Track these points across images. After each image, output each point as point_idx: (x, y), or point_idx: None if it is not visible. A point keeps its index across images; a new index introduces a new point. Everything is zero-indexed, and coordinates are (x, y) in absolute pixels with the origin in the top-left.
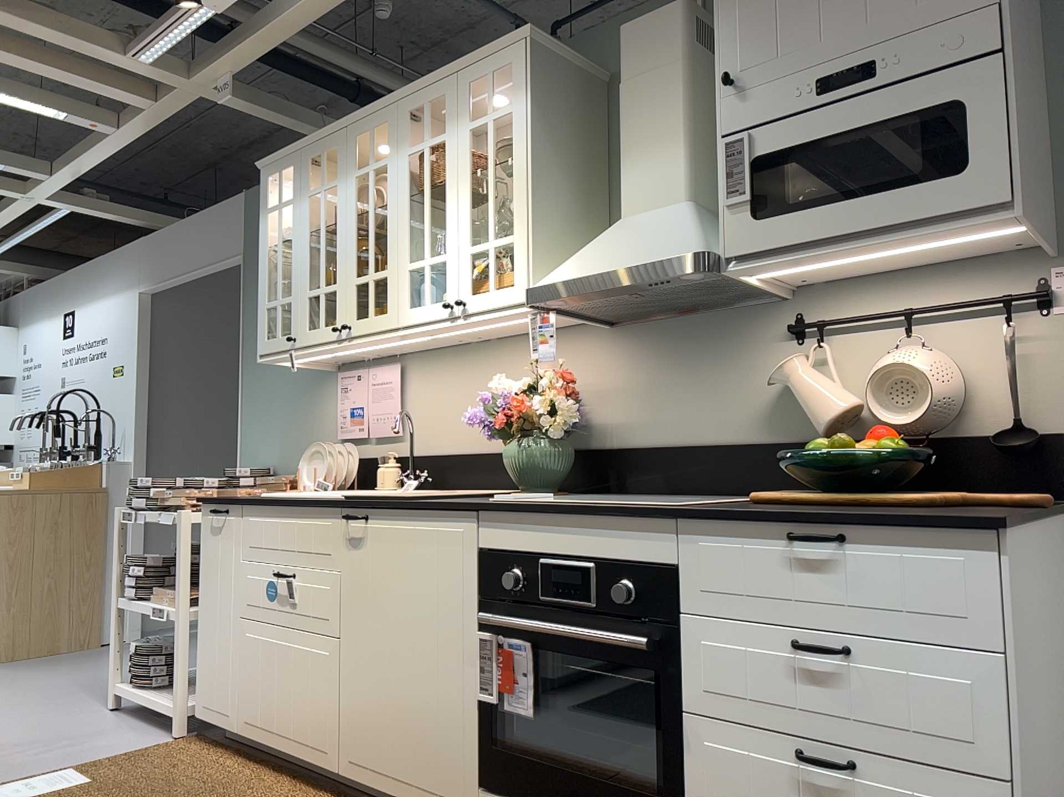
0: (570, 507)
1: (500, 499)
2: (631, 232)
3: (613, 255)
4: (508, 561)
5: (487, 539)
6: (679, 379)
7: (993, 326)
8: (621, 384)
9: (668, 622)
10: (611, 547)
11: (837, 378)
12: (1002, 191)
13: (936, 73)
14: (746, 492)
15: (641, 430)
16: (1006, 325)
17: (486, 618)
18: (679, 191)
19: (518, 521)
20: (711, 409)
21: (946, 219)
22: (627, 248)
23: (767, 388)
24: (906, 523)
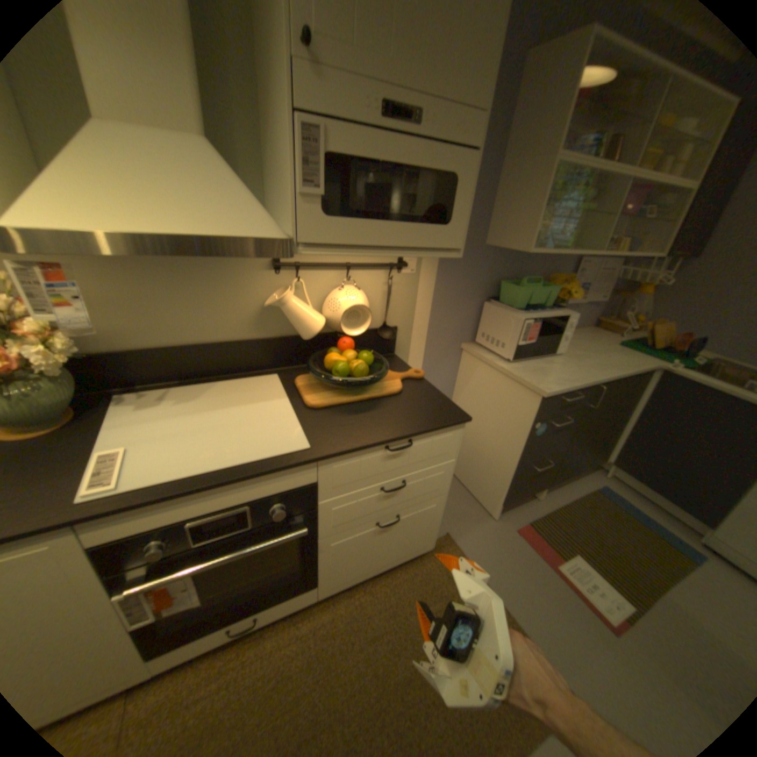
0: (219, 483)
1: (90, 493)
2: (148, 163)
3: (153, 204)
4: (139, 540)
5: (99, 536)
6: (171, 293)
7: (379, 276)
8: (97, 295)
9: (307, 509)
10: (261, 490)
11: (311, 304)
12: (460, 242)
13: (446, 141)
14: (244, 370)
15: (134, 336)
16: (386, 277)
17: (136, 591)
18: (189, 118)
19: (145, 510)
20: (208, 318)
21: (432, 249)
22: (170, 197)
23: (254, 303)
24: (439, 429)
